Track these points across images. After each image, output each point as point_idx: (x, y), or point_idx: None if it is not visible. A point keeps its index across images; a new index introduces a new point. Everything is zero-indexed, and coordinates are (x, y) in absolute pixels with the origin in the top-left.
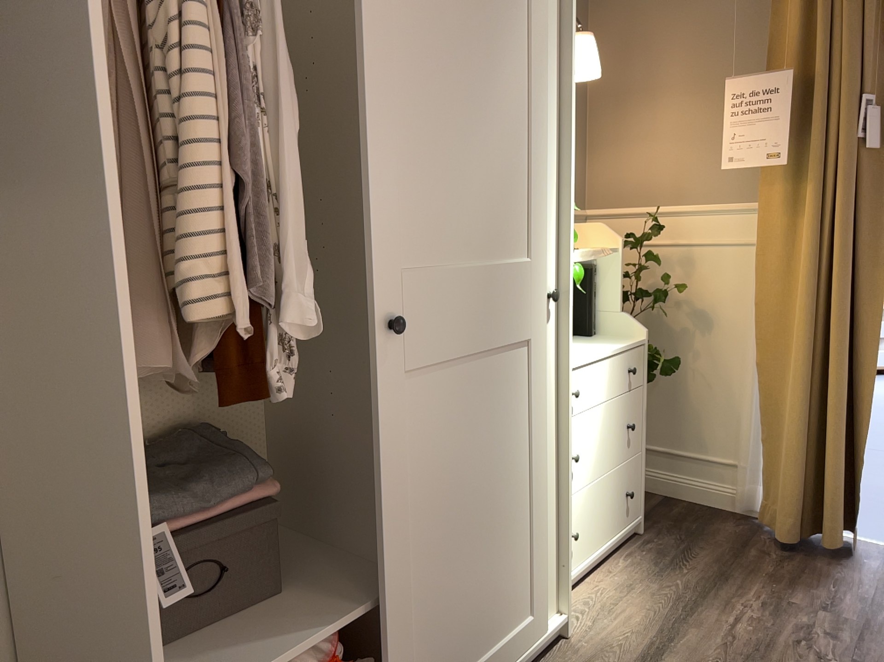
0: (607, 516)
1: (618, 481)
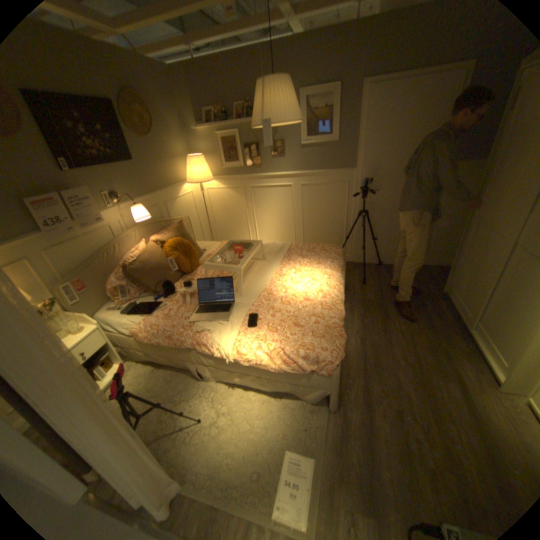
0: None
1: None
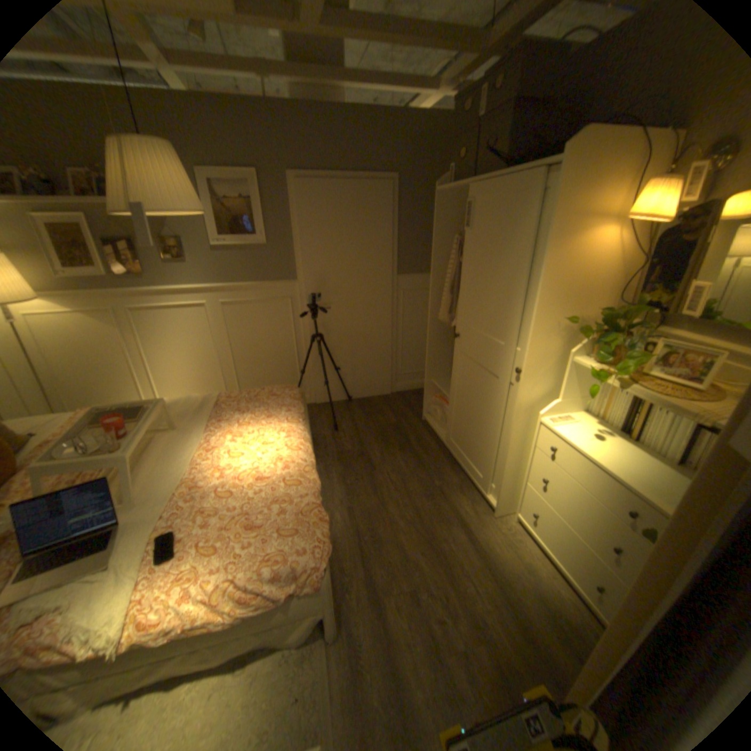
0: (573, 559)
1: (592, 560)
